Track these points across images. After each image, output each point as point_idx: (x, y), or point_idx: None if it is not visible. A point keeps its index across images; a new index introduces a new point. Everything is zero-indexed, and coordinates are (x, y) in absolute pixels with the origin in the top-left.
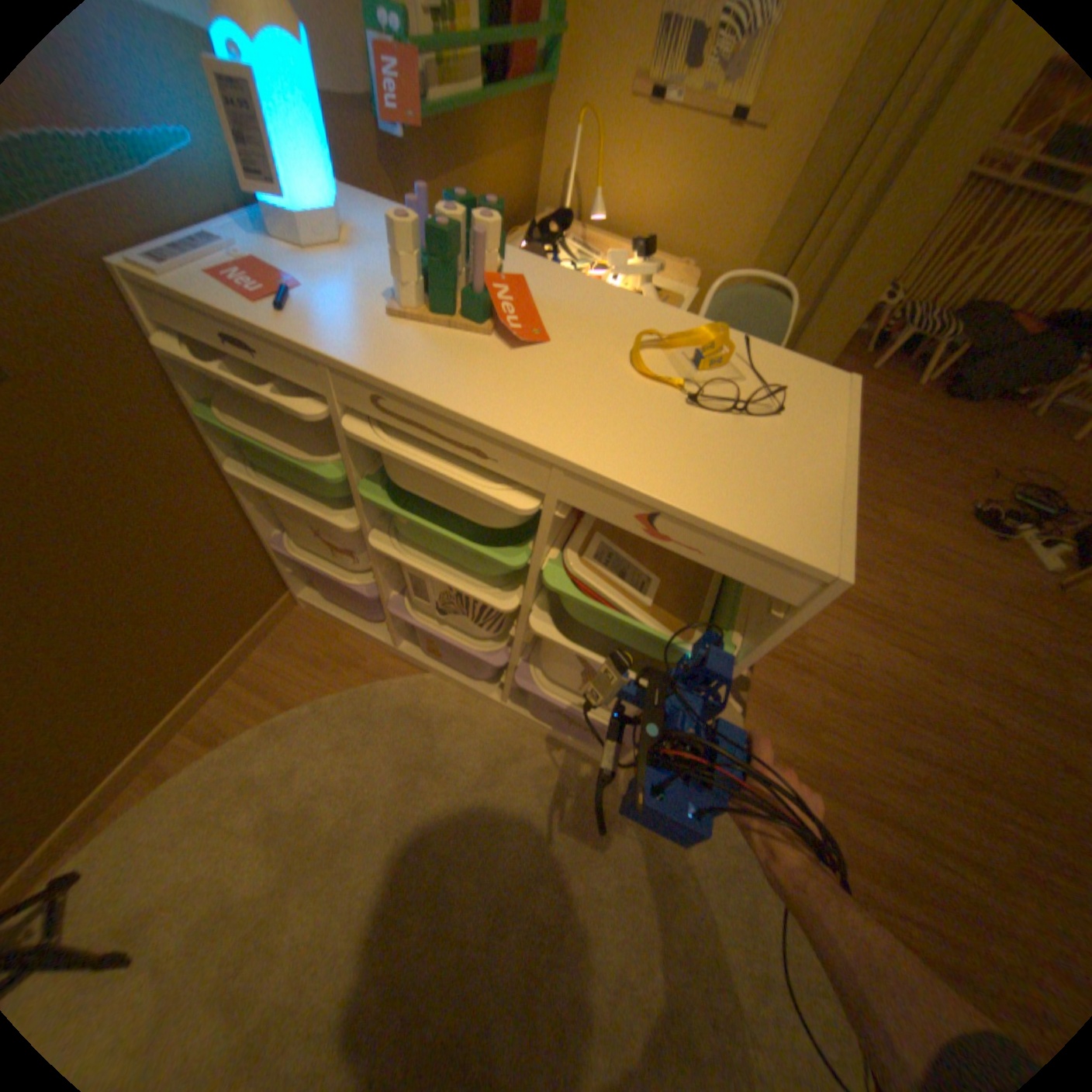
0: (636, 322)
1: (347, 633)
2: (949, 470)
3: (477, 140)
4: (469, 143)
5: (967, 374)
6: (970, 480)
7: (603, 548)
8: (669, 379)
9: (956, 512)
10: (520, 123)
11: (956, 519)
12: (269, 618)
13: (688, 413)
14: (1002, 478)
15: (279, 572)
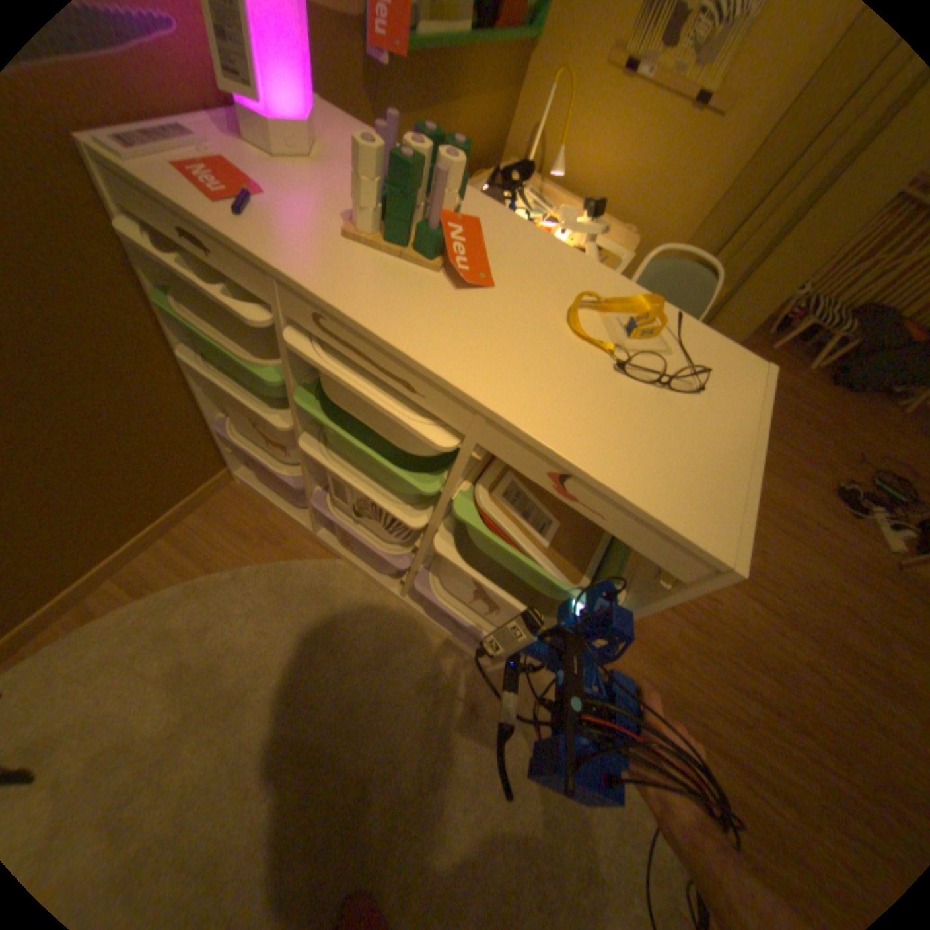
0: (579, 281)
1: (274, 513)
2: (822, 449)
3: (458, 81)
4: (451, 83)
5: (852, 366)
6: (839, 461)
7: (512, 489)
8: (601, 342)
9: (822, 487)
10: (501, 73)
11: (821, 493)
12: (206, 489)
13: (615, 379)
14: (867, 463)
15: (220, 450)
